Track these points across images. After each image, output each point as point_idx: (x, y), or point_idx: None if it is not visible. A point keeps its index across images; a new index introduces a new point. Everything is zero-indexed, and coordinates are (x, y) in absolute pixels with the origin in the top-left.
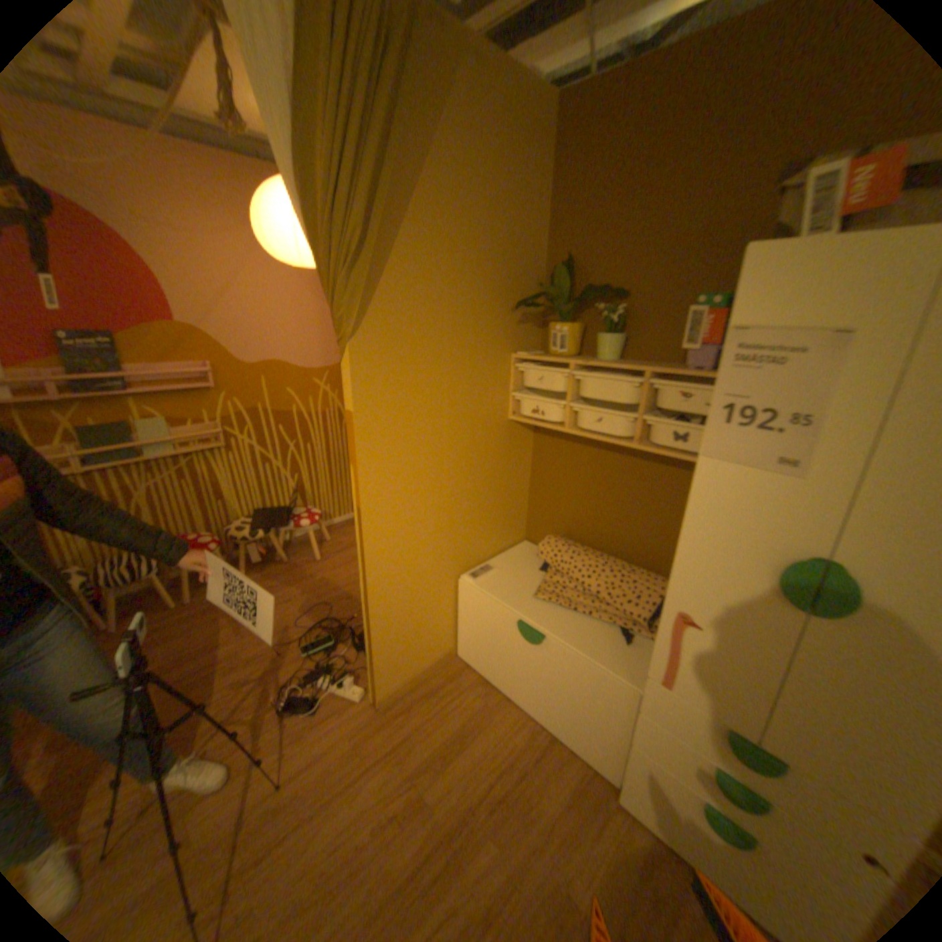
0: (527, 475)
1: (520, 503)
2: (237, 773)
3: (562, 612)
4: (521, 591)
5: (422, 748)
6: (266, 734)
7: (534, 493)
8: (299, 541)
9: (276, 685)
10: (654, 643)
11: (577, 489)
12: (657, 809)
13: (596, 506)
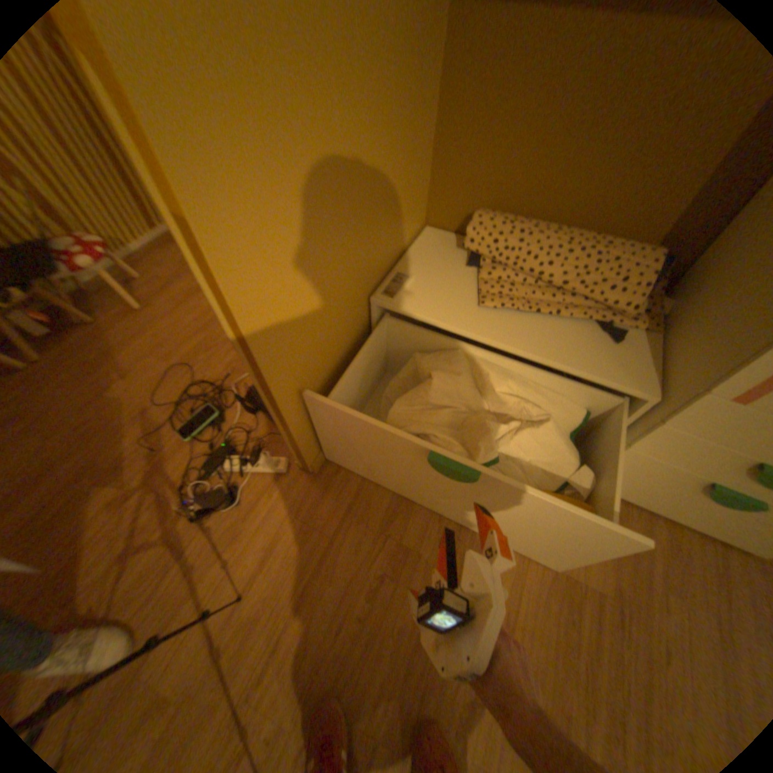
0: (434, 107)
1: (424, 165)
2: (178, 601)
3: (522, 318)
4: (458, 302)
5: (378, 495)
6: (190, 545)
7: (443, 144)
8: (94, 288)
9: (169, 484)
10: (638, 331)
11: (527, 121)
12: (632, 484)
13: (555, 147)
